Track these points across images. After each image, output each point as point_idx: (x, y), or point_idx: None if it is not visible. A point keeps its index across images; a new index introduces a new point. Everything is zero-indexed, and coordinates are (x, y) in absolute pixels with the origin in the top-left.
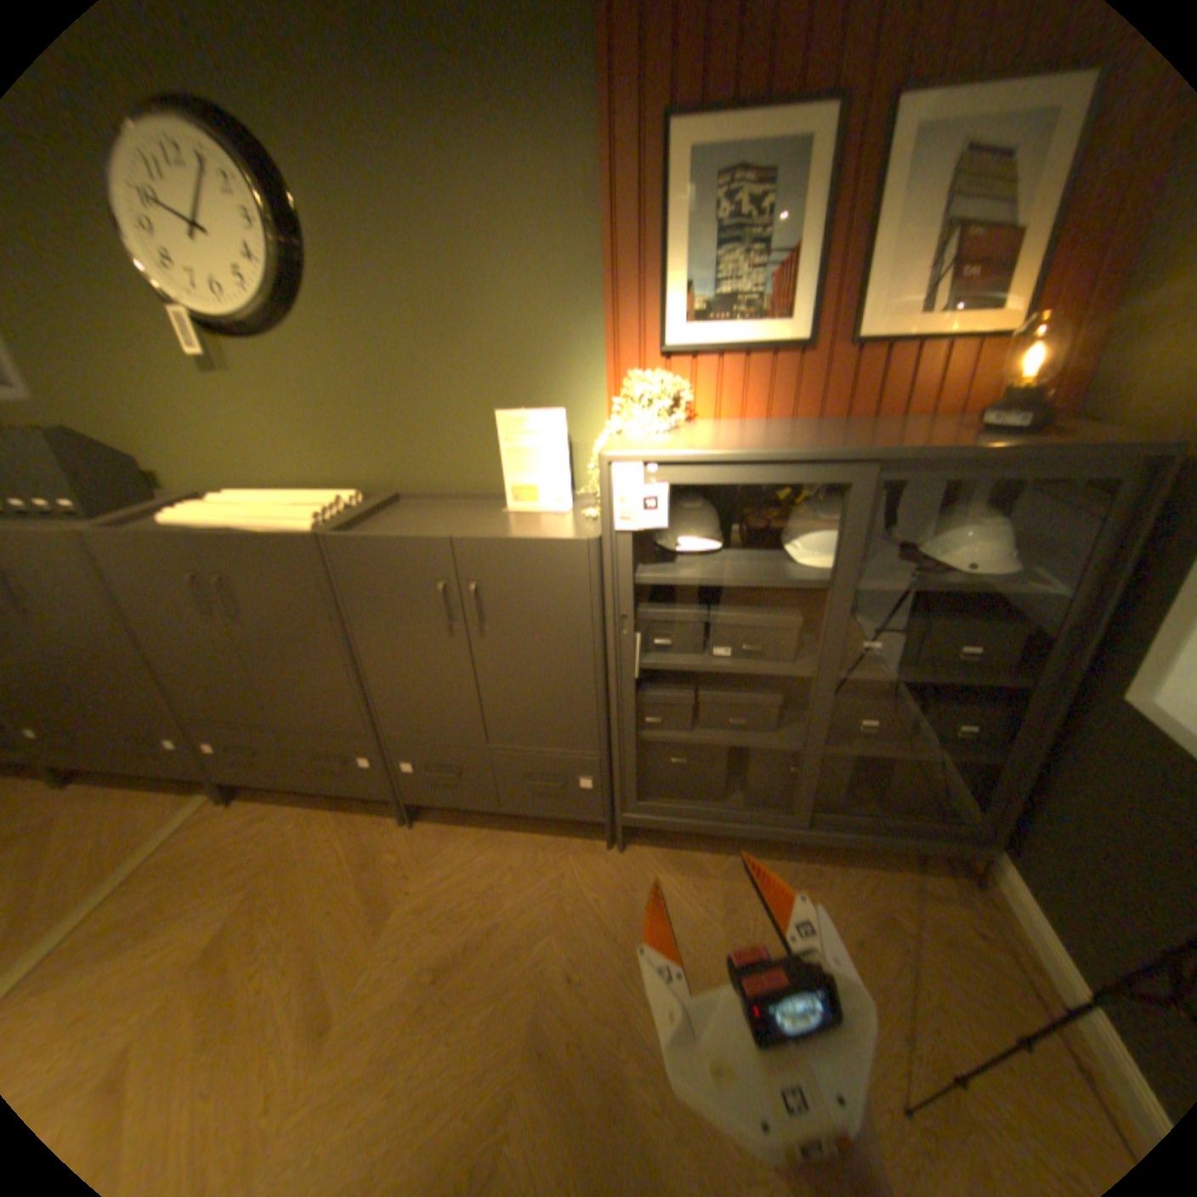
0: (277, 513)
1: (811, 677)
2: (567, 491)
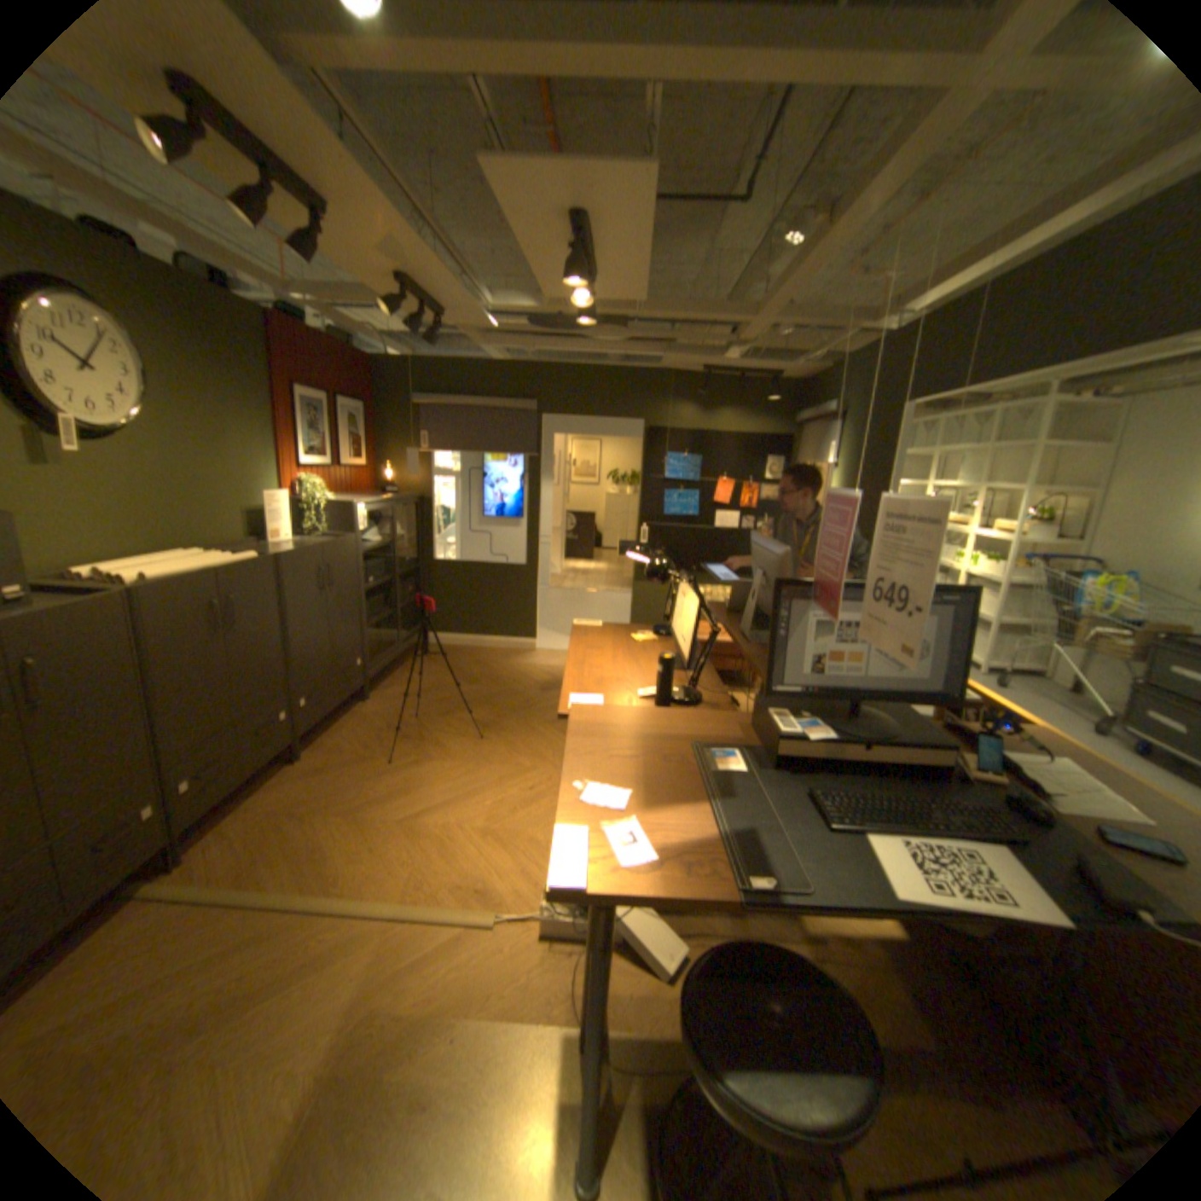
0: (205, 557)
1: (392, 578)
2: (291, 529)
